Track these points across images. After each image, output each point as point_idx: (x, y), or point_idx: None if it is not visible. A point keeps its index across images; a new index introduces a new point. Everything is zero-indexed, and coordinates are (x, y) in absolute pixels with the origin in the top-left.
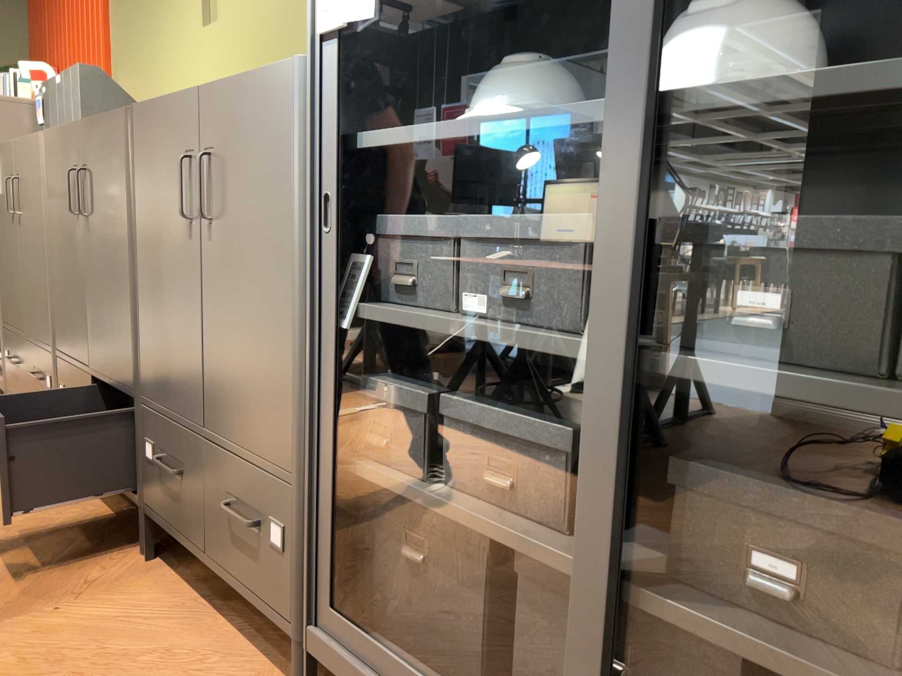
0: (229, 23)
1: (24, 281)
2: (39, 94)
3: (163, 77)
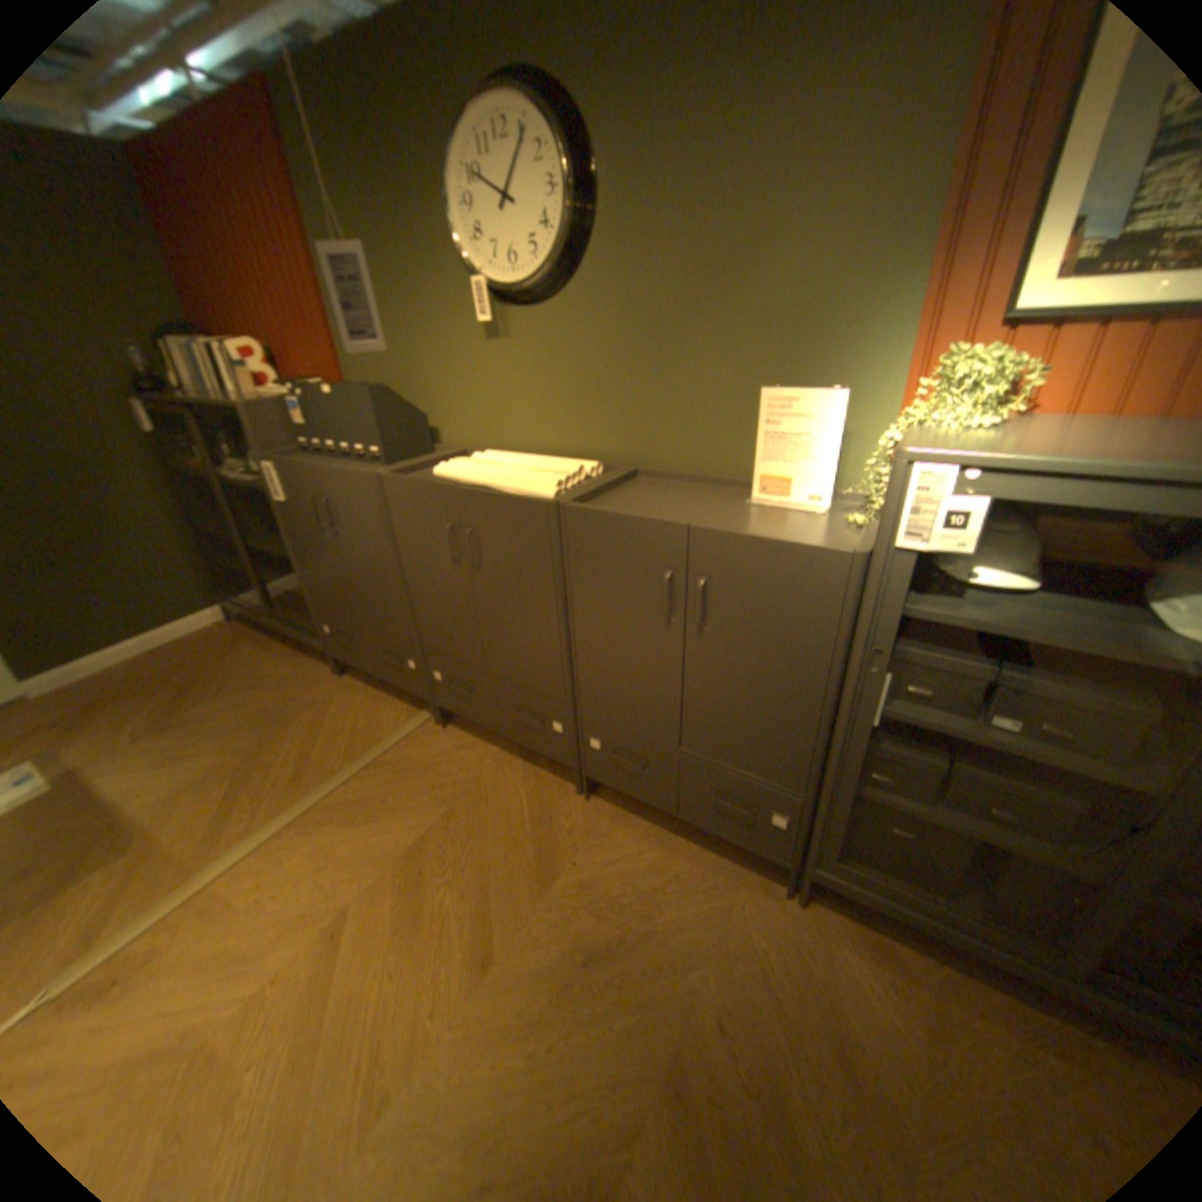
0: (528, 344)
1: (351, 584)
2: (285, 393)
3: (425, 373)
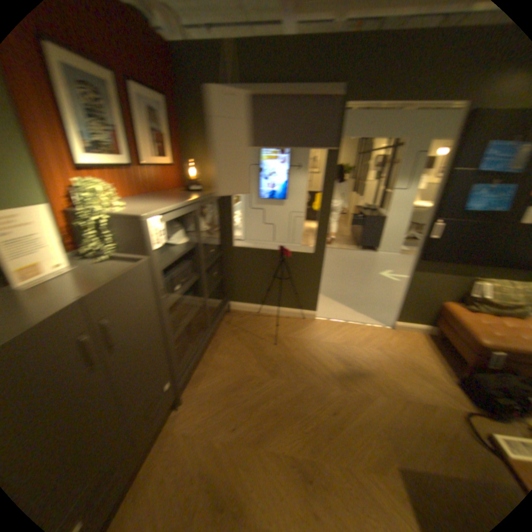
0: None
1: None
2: None
3: None
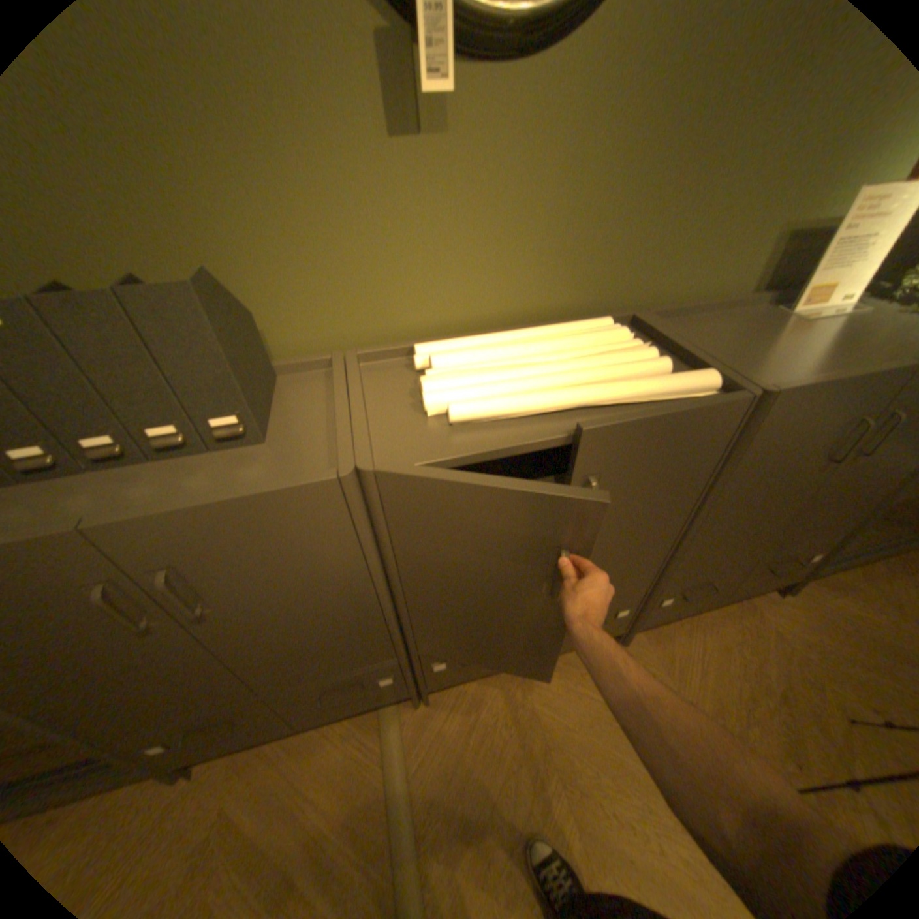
0: (490, 140)
1: (246, 661)
2: None
3: (210, 220)
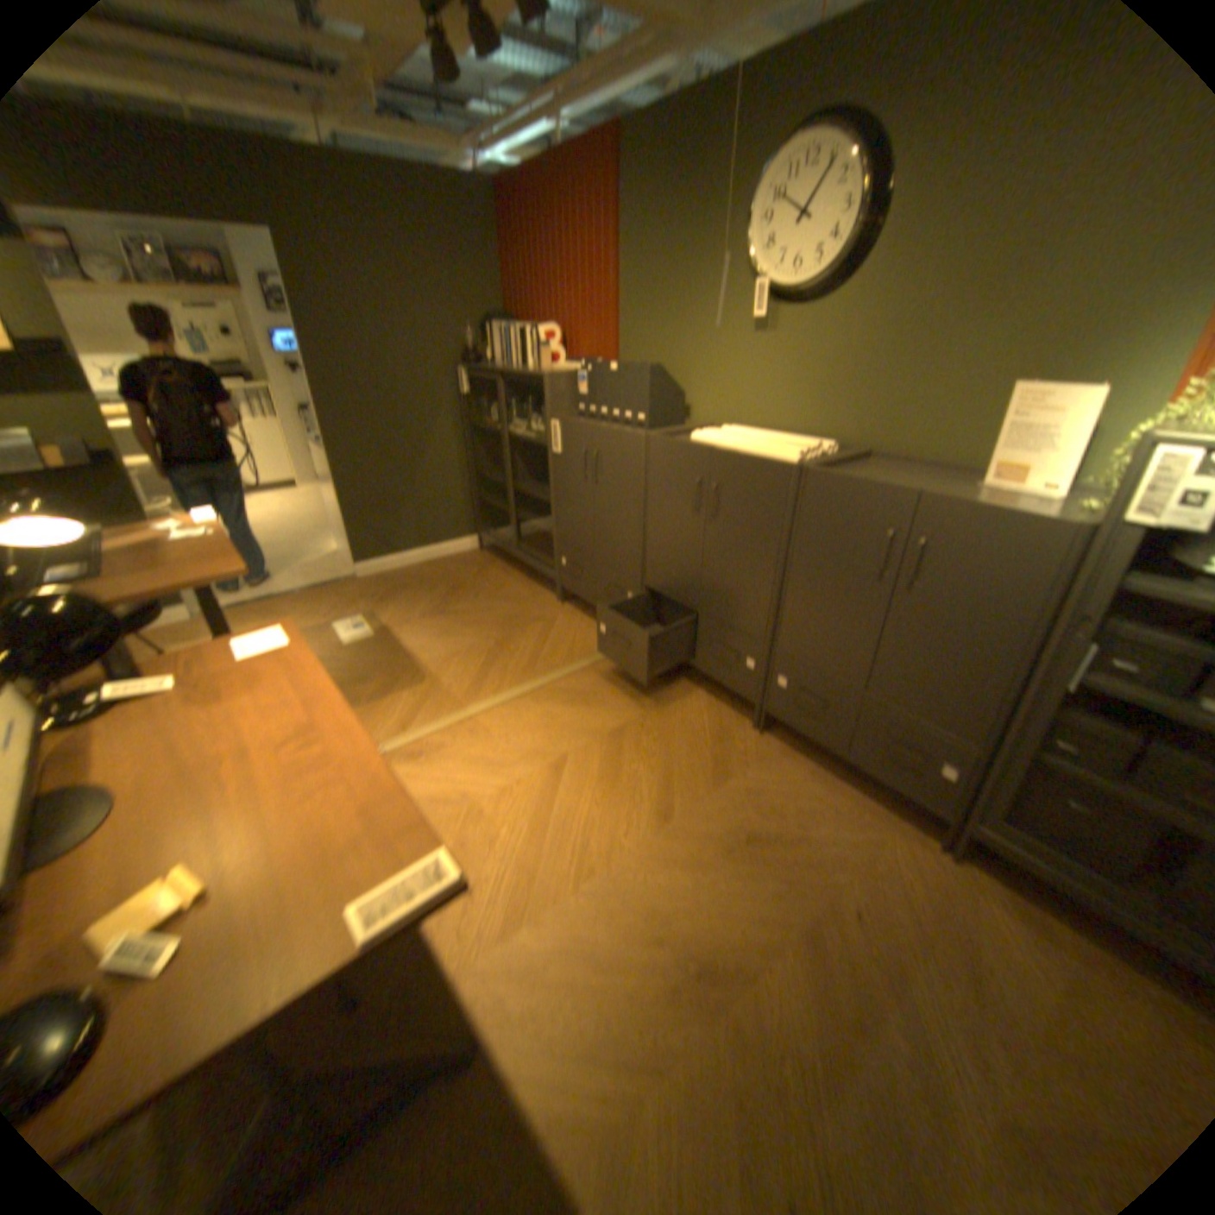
0: (793, 335)
1: (598, 523)
2: (580, 366)
3: (692, 357)
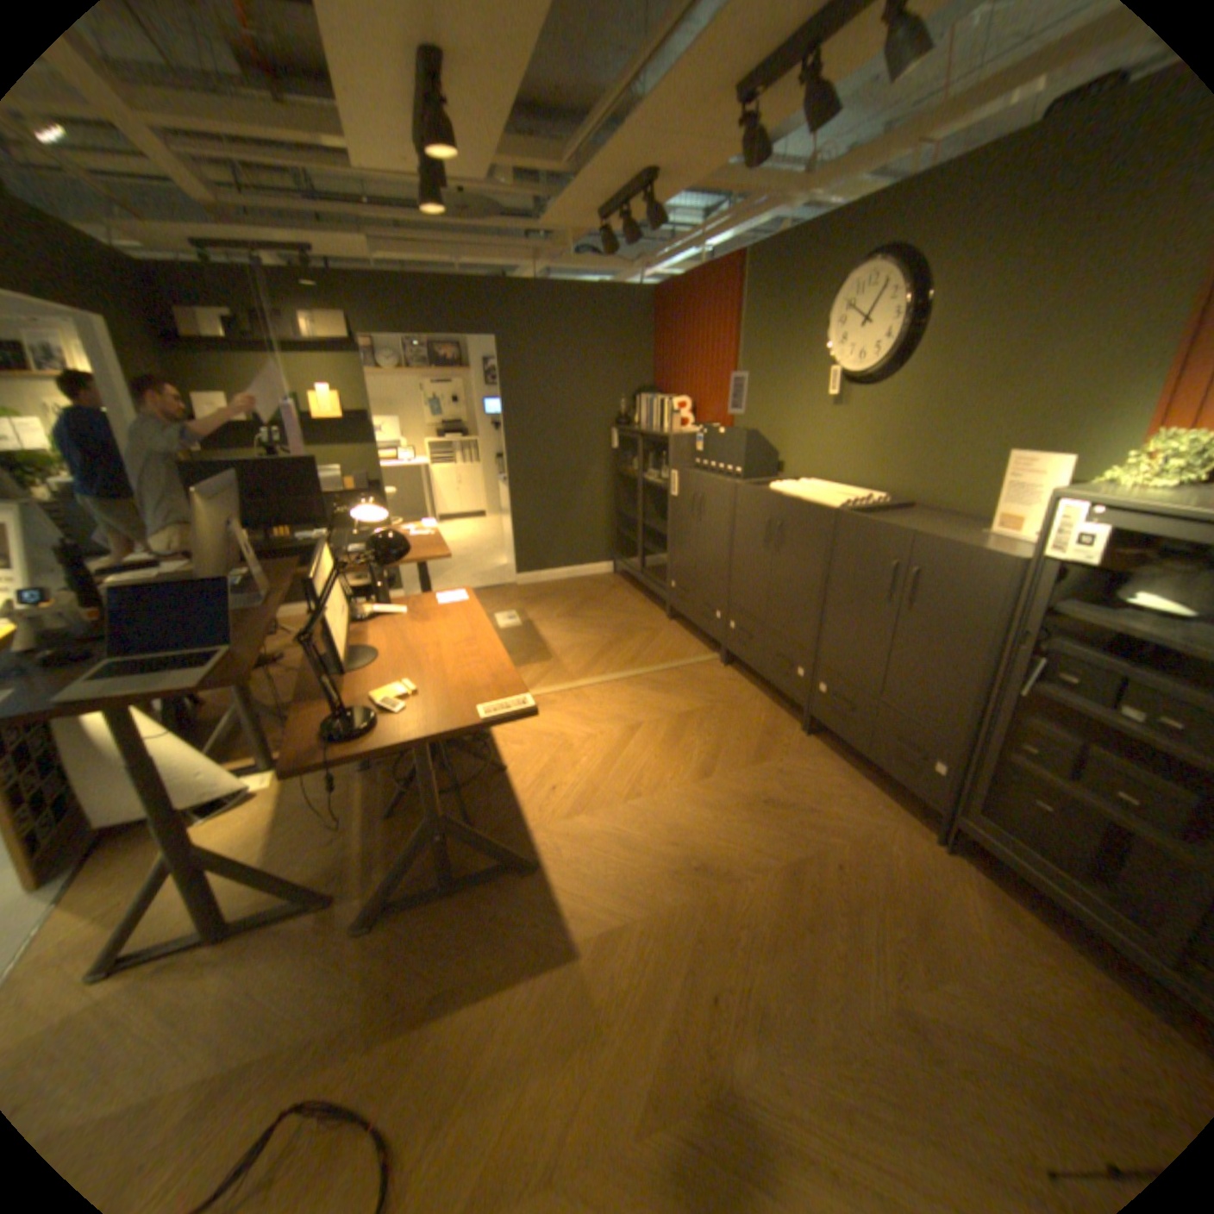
0: (860, 410)
1: (699, 553)
2: (698, 431)
3: (787, 424)
